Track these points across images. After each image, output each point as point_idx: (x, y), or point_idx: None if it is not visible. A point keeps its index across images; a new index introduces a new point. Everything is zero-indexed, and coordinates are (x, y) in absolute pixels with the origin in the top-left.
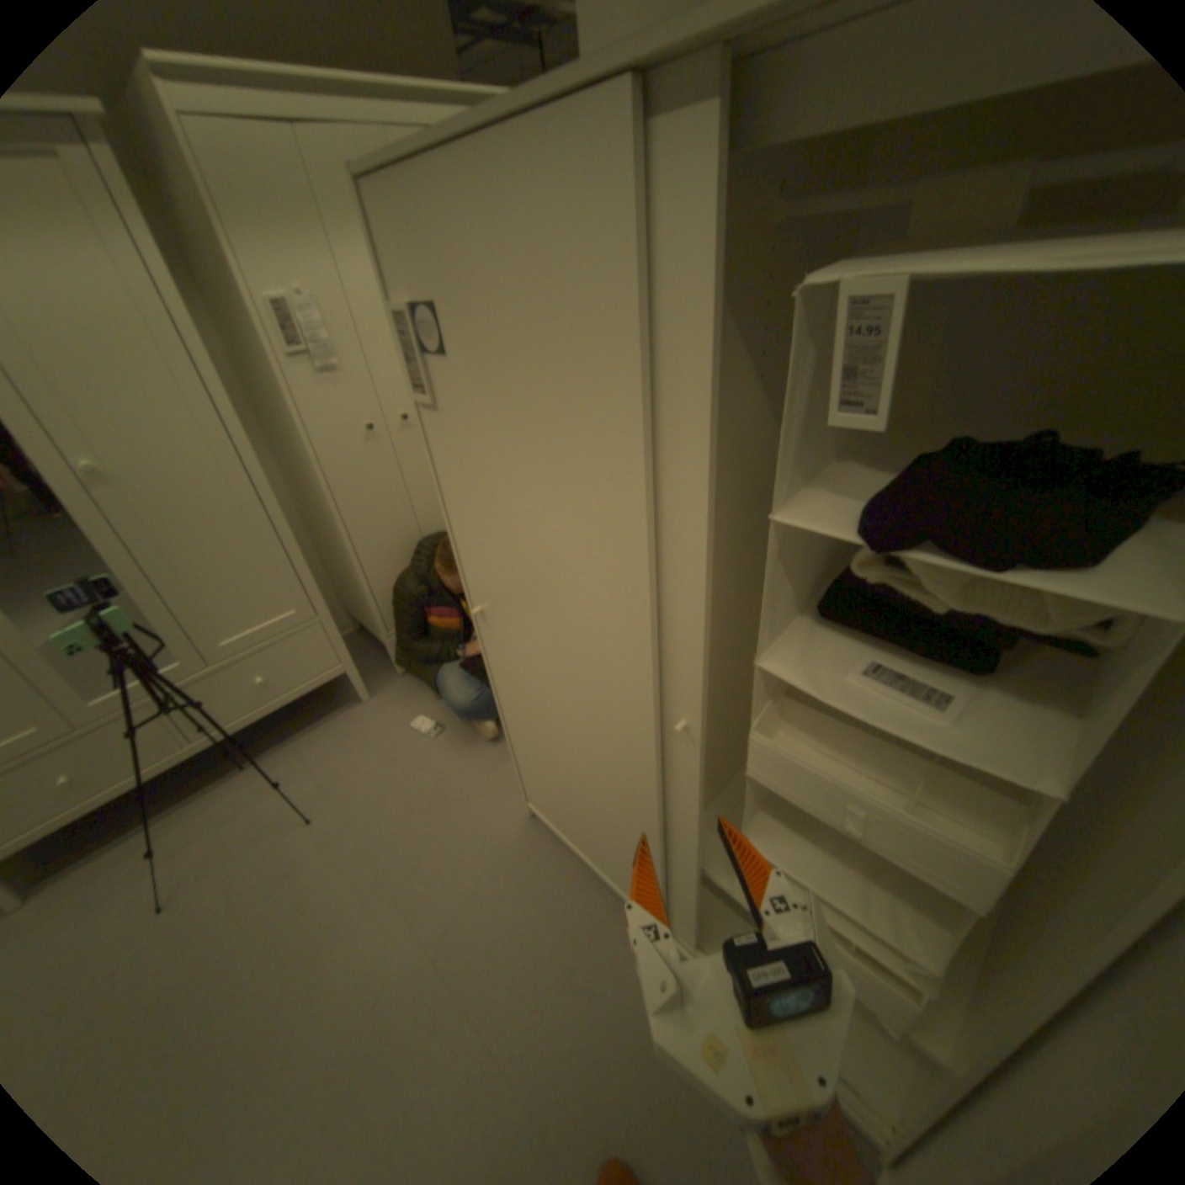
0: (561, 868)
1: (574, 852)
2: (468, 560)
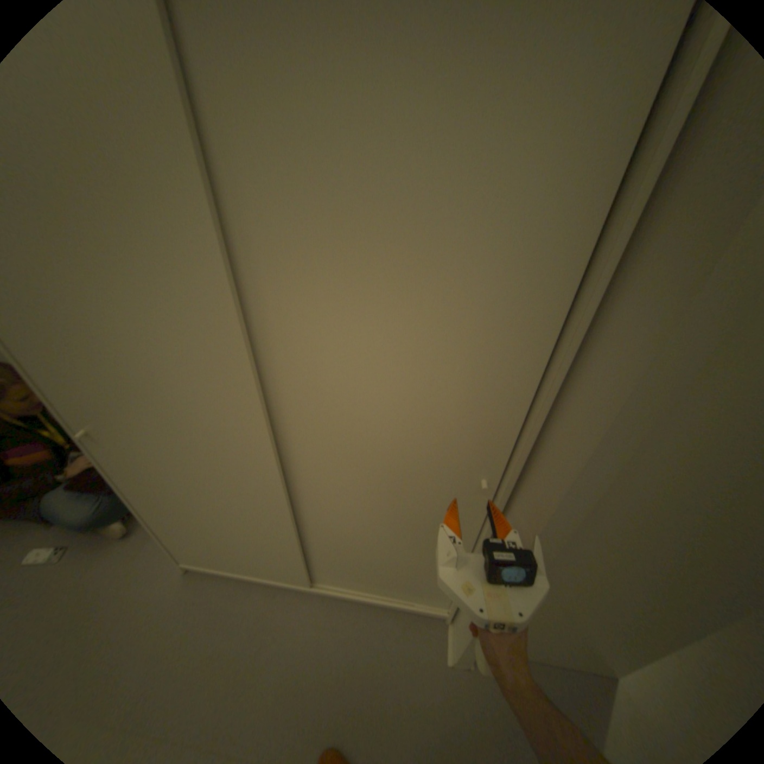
0: (223, 592)
1: (230, 576)
2: (57, 391)
